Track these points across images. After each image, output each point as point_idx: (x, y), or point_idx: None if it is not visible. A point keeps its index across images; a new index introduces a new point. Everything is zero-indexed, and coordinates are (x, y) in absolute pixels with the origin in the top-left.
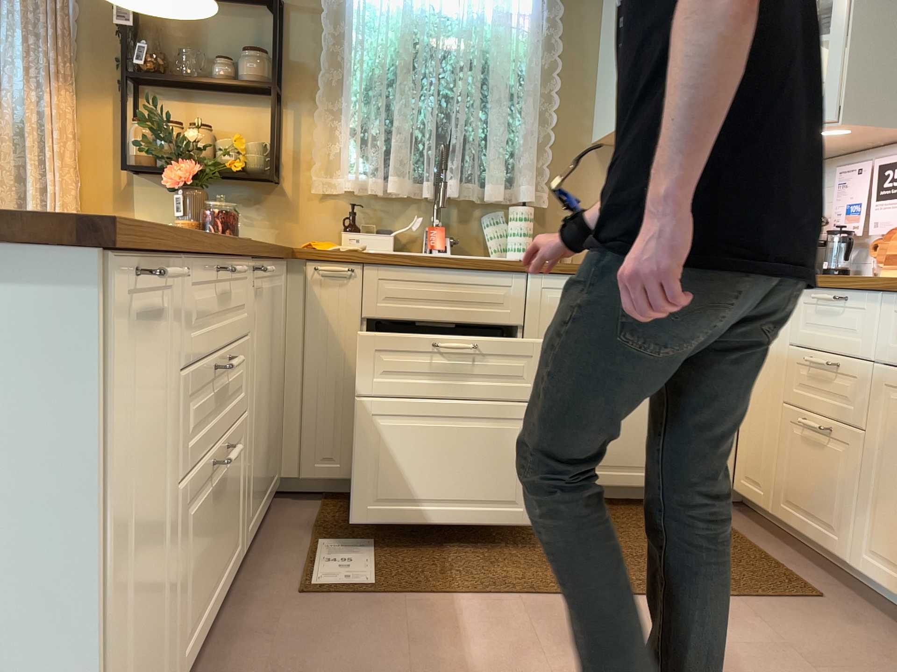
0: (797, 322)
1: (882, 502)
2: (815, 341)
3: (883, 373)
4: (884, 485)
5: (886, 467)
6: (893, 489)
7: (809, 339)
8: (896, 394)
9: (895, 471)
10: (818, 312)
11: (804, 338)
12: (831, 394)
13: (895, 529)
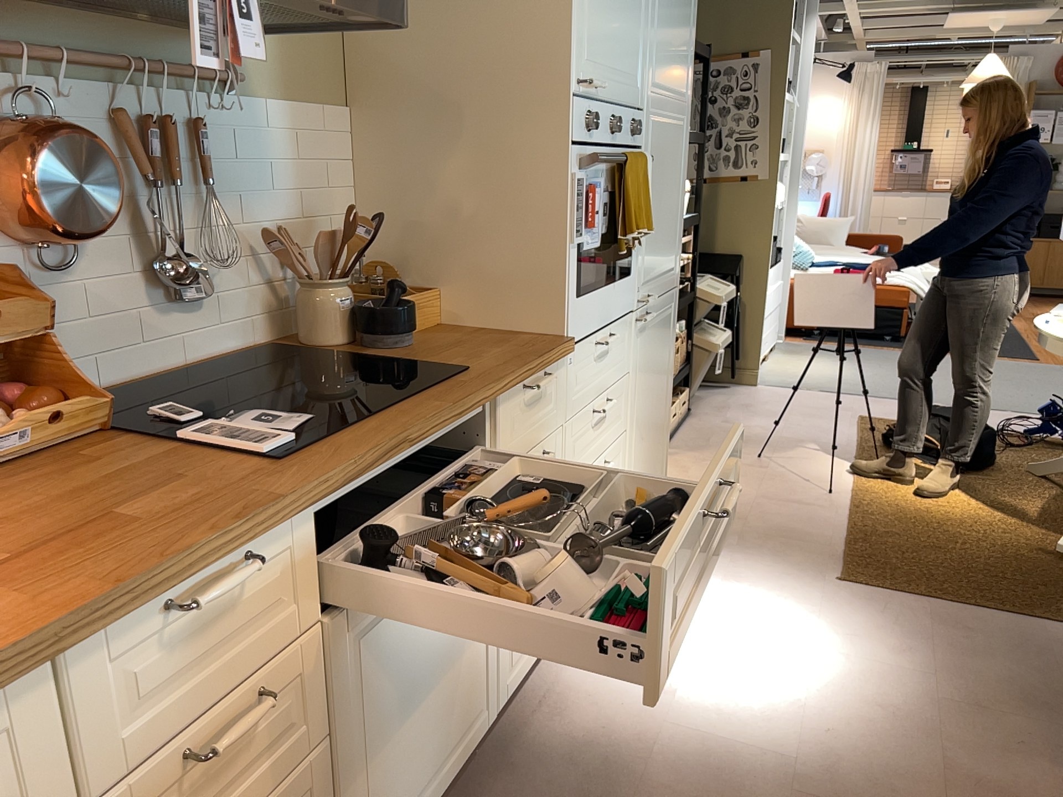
0: (88, 738)
1: (365, 787)
2: (170, 718)
3: (335, 622)
4: (364, 763)
5: (362, 738)
6: (375, 751)
7: (148, 735)
8: (356, 634)
9: (374, 726)
10: (160, 648)
11: (129, 750)
12: (244, 767)
13: (386, 788)
